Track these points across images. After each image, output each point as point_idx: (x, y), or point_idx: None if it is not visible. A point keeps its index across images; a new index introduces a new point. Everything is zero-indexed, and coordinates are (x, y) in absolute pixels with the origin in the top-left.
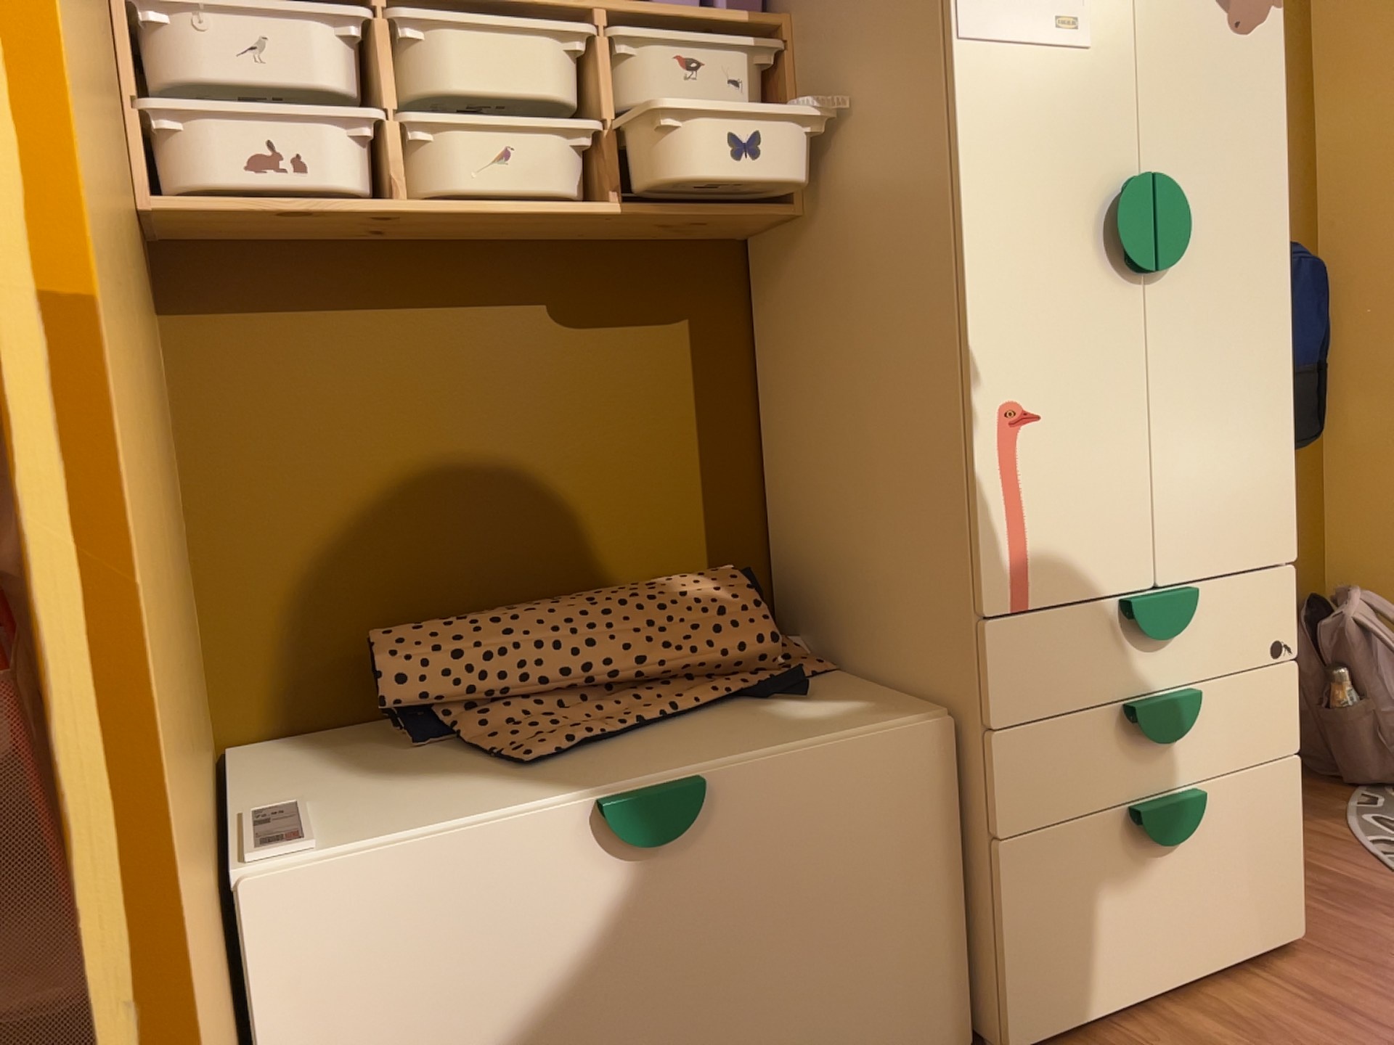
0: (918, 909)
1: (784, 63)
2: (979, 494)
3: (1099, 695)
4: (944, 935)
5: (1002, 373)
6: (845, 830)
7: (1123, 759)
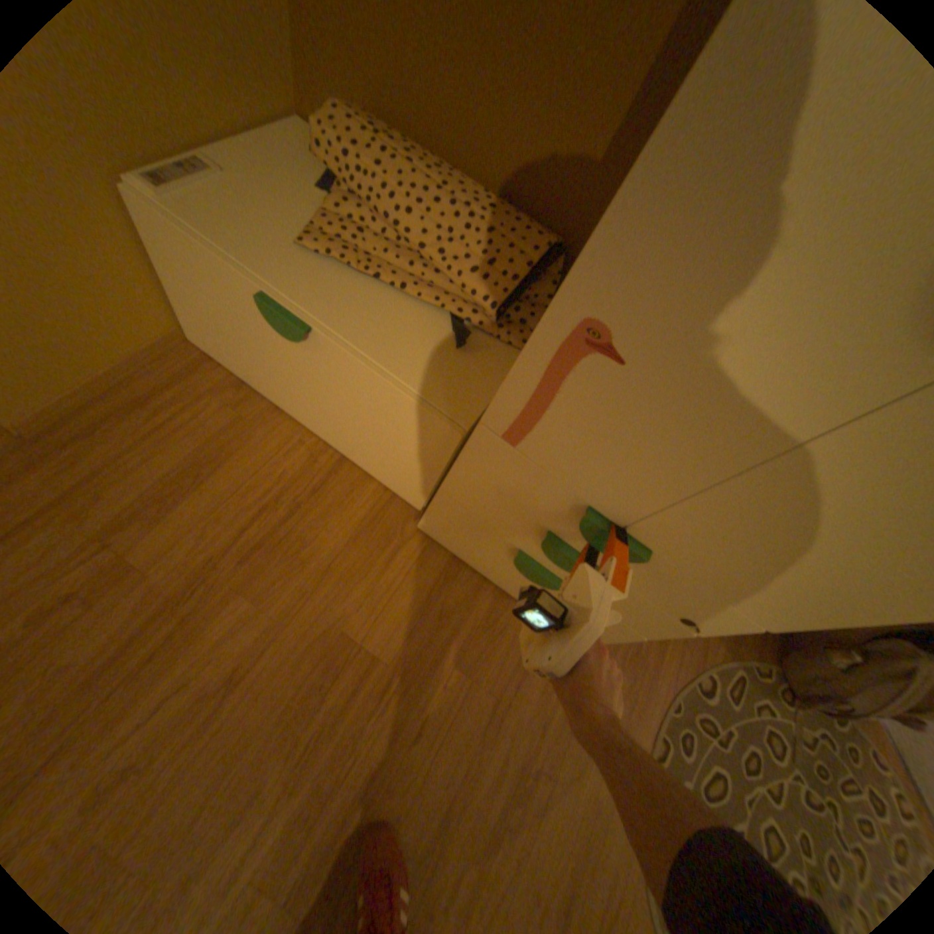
0: (411, 464)
1: None
2: (525, 358)
3: (536, 513)
4: (419, 481)
5: (617, 290)
6: (383, 412)
7: (530, 539)
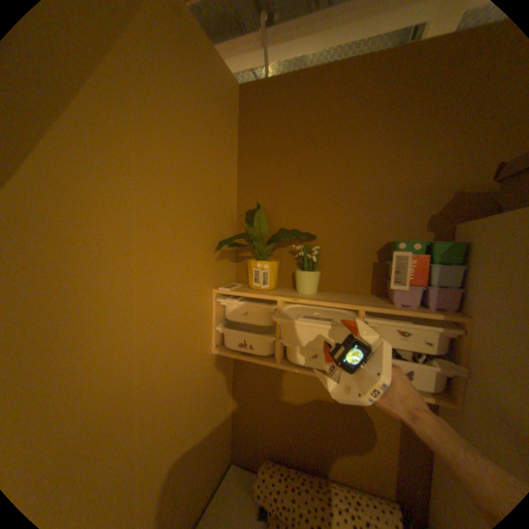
0: None
1: (464, 340)
2: None
3: None
4: None
5: None
6: None
7: None
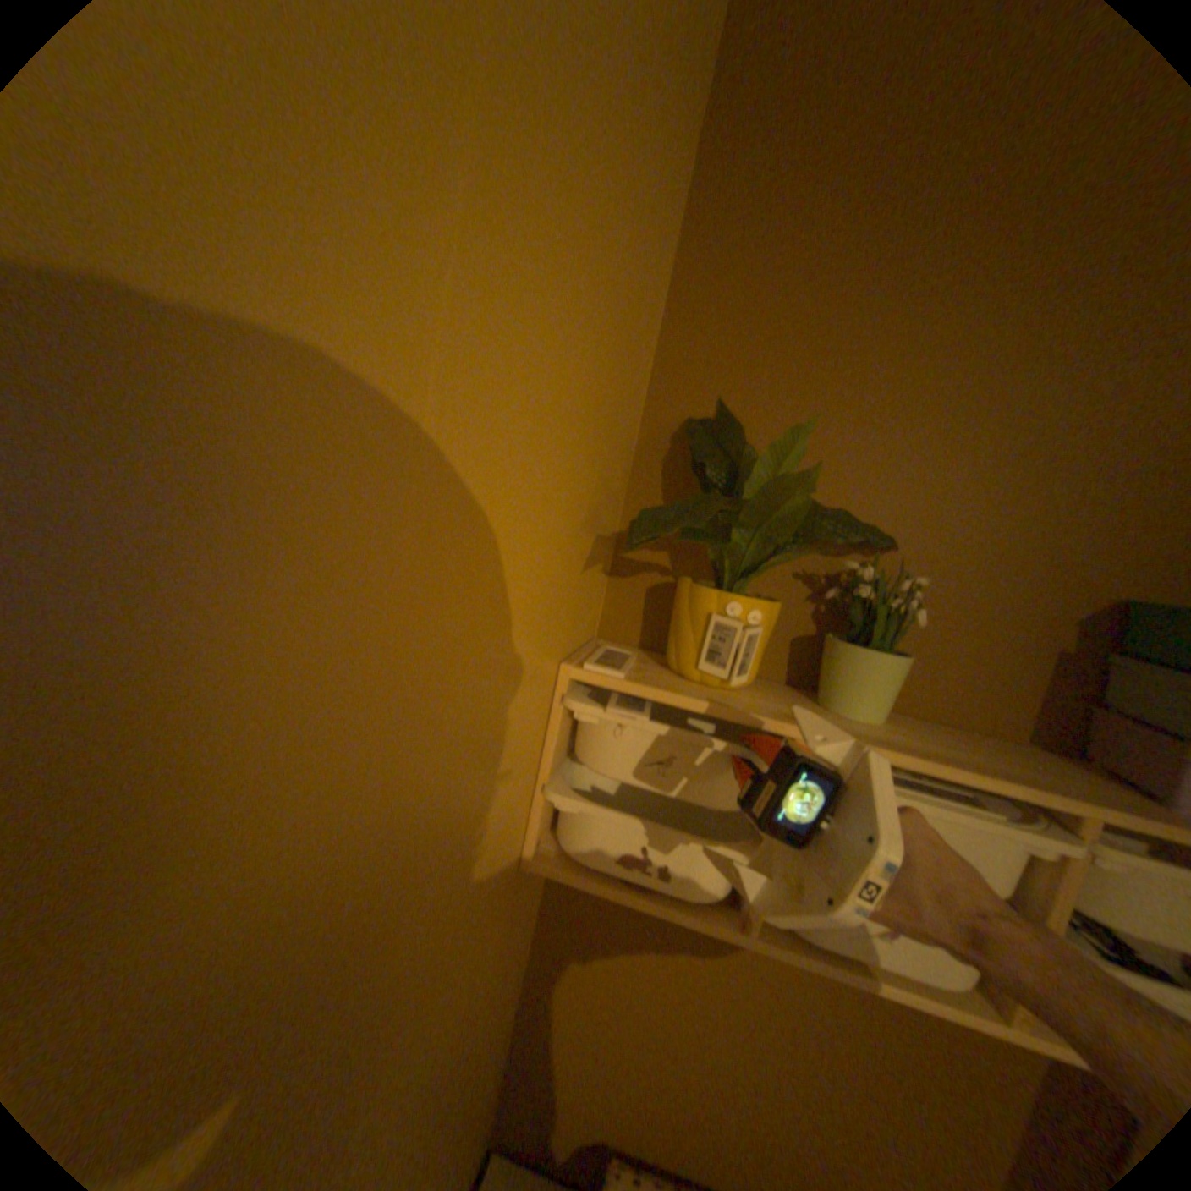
0: None
1: None
2: None
3: None
4: None
5: None
6: None
7: None
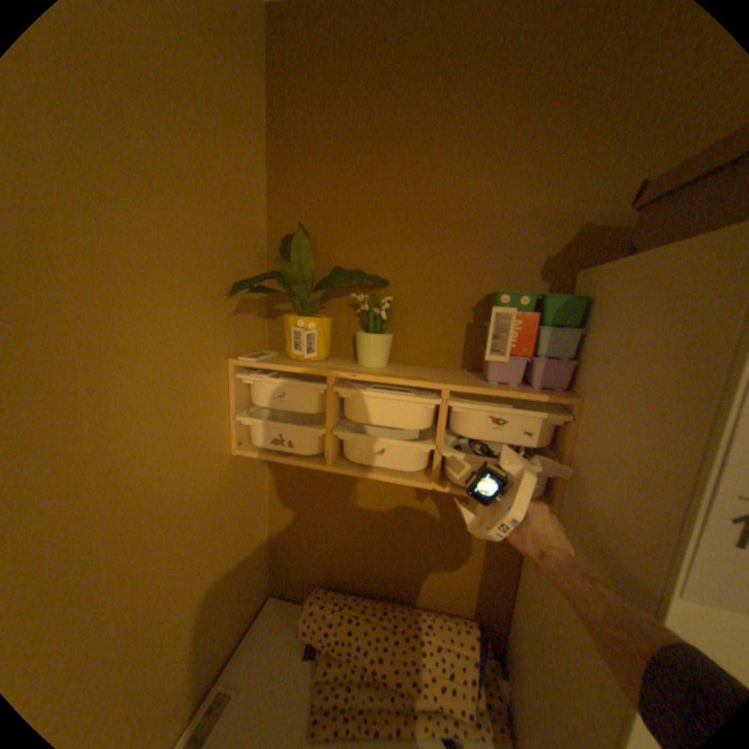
0: None
1: (570, 427)
2: None
3: None
4: None
5: None
6: None
7: None
